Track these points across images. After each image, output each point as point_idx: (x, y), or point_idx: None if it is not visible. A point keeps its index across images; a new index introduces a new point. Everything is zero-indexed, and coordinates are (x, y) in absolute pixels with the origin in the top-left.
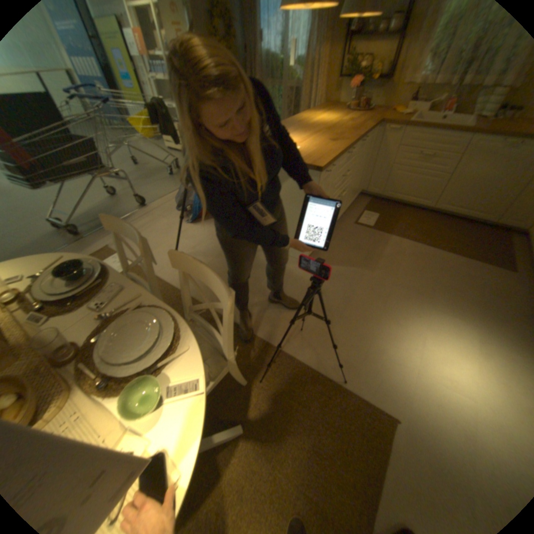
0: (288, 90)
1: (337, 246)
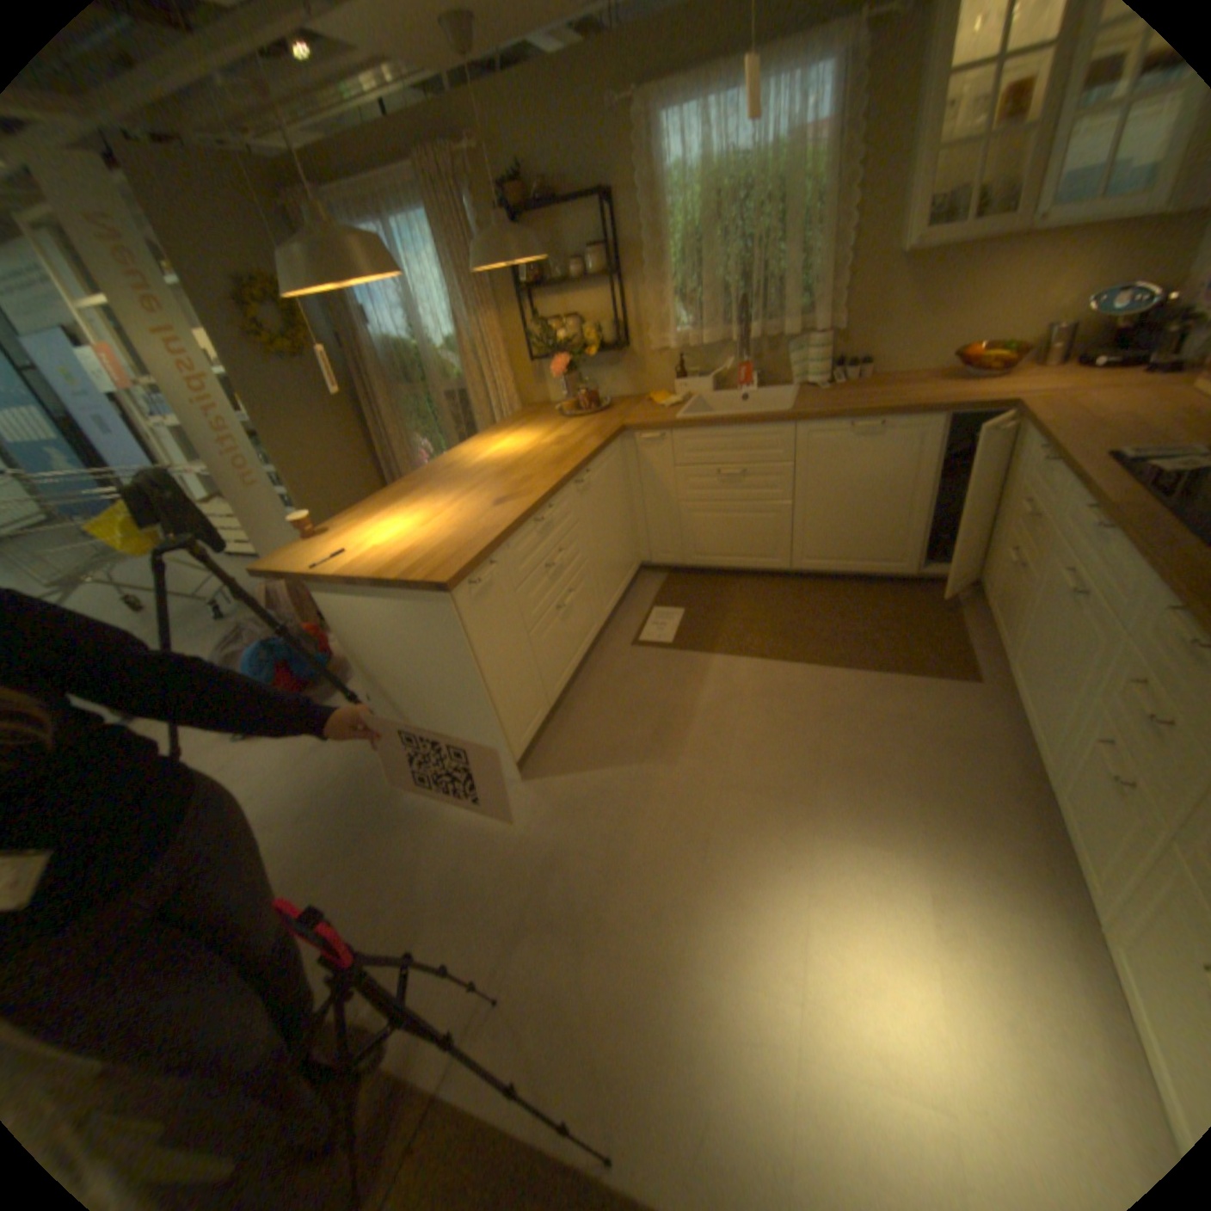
0: (445, 399)
1: (592, 717)
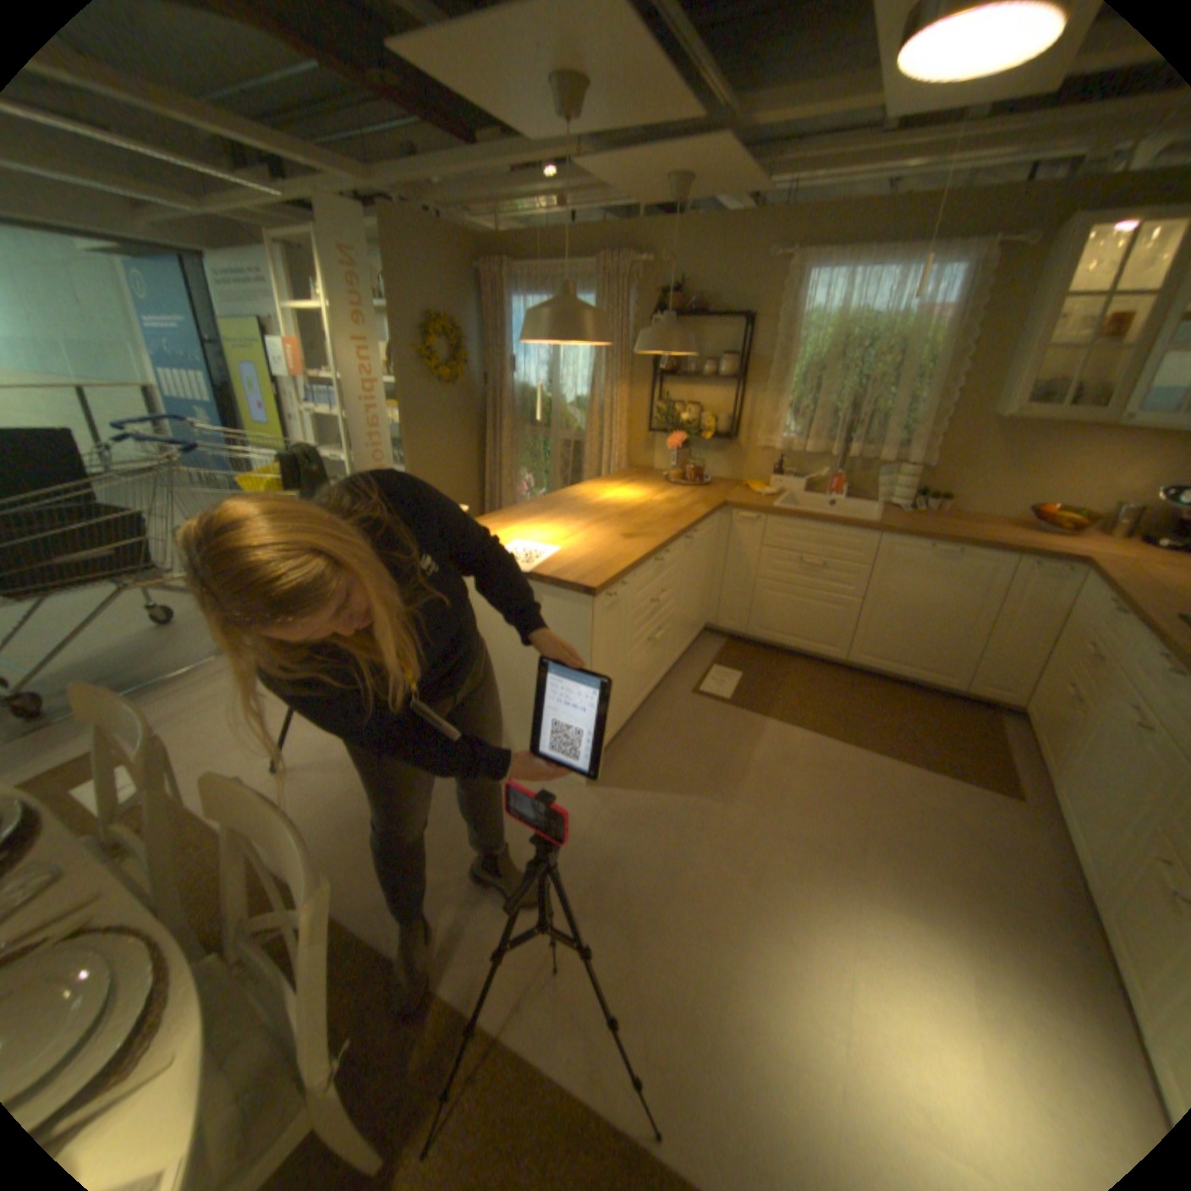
0: (561, 446)
1: (653, 746)
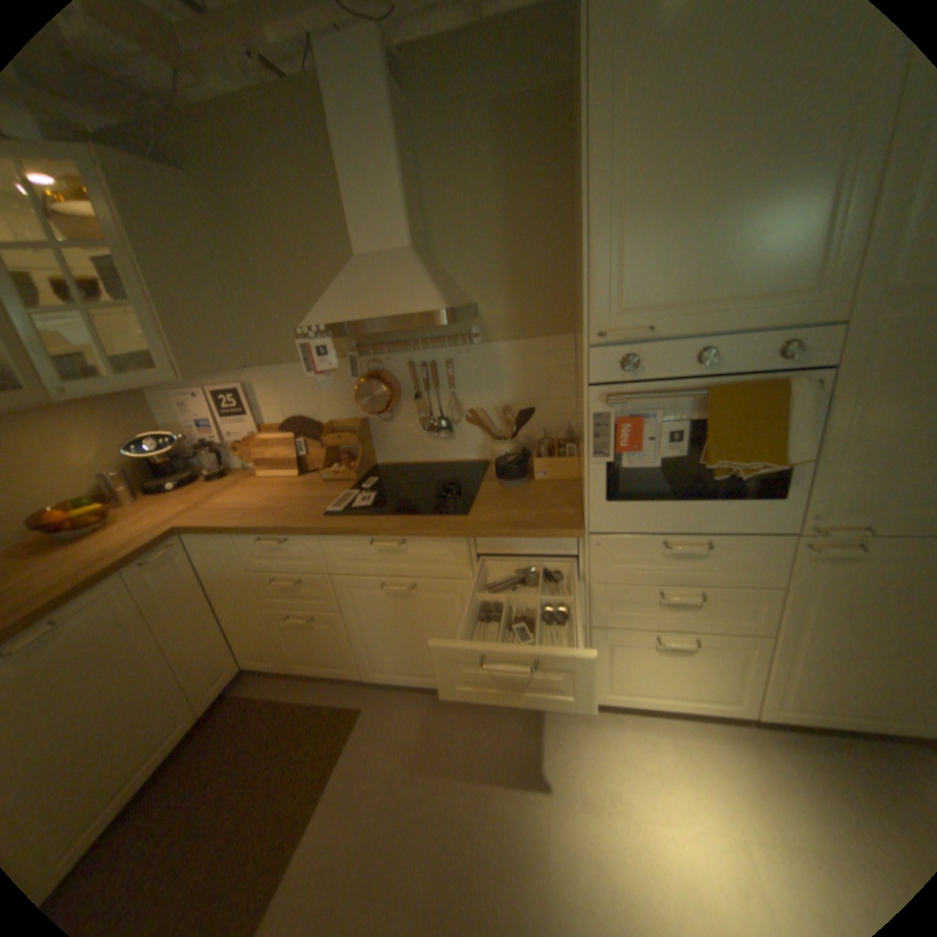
0: None
1: None
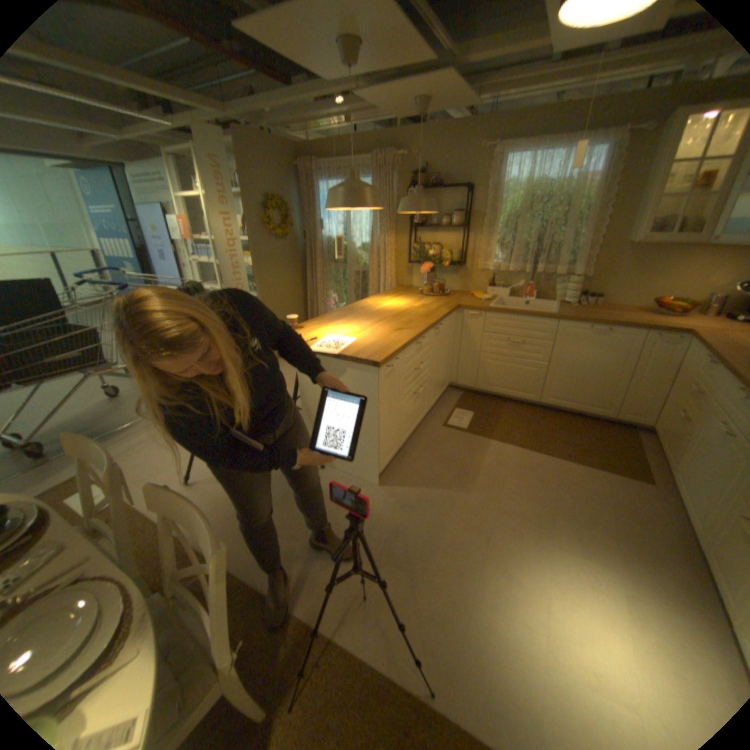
0: (353, 275)
1: (419, 459)
